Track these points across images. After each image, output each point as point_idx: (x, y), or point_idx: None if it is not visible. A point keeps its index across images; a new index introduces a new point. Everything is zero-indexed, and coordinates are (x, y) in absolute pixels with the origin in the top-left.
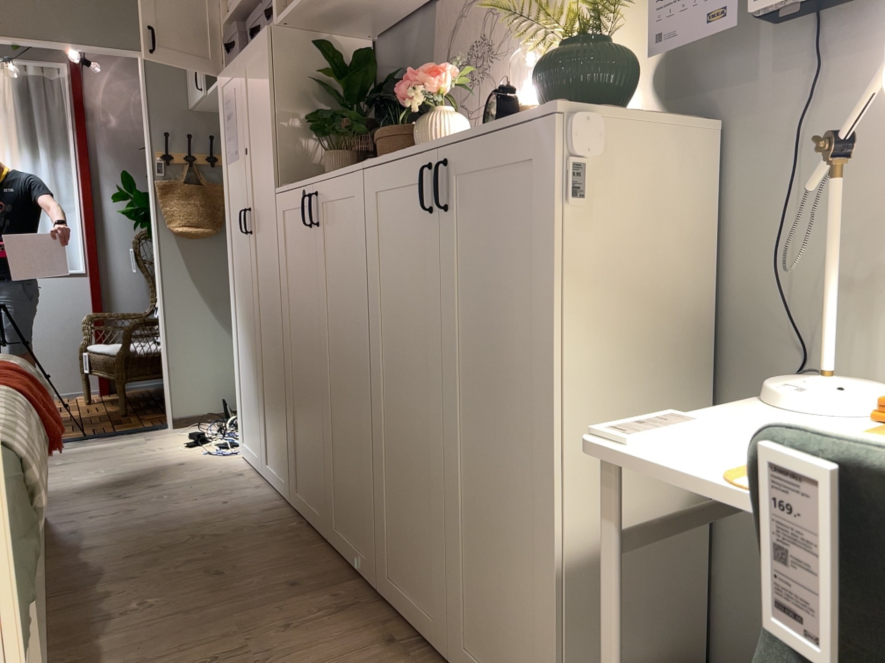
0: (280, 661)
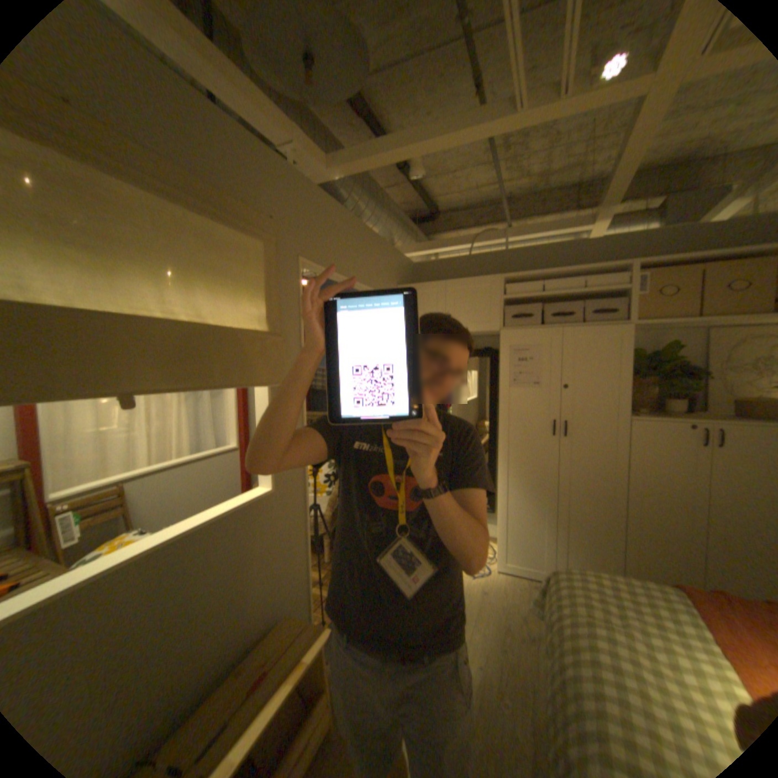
0: None
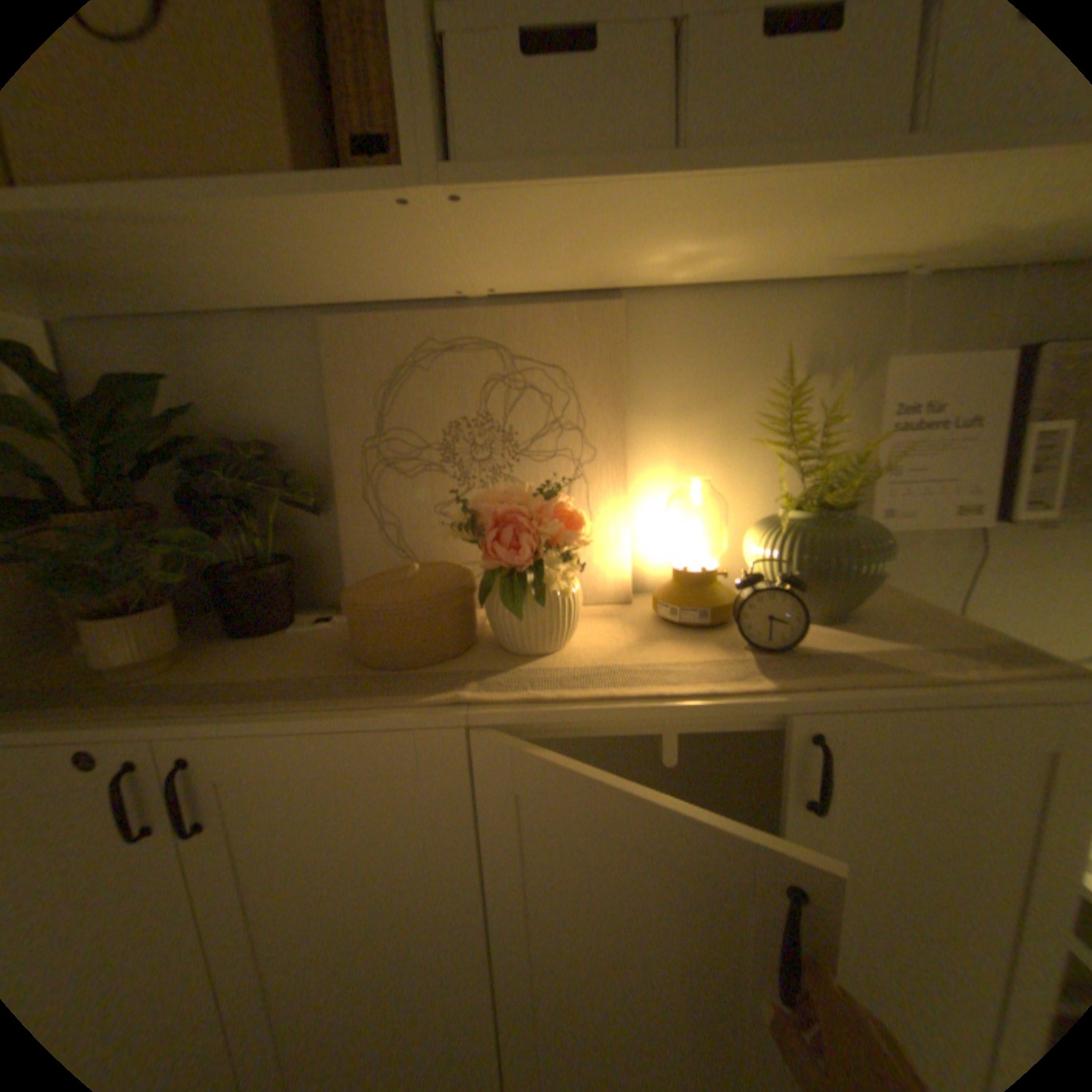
0: None
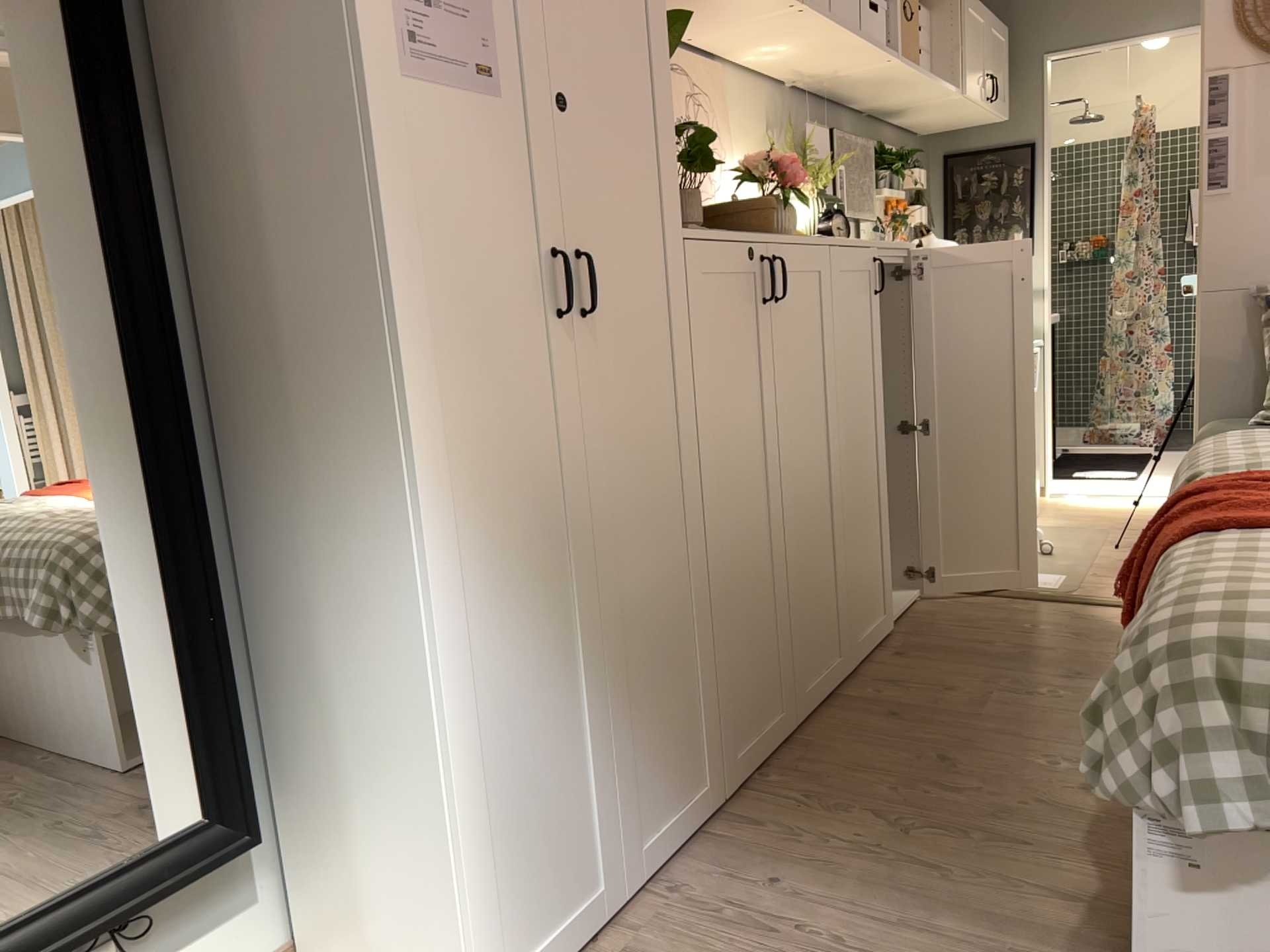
0: (979, 677)
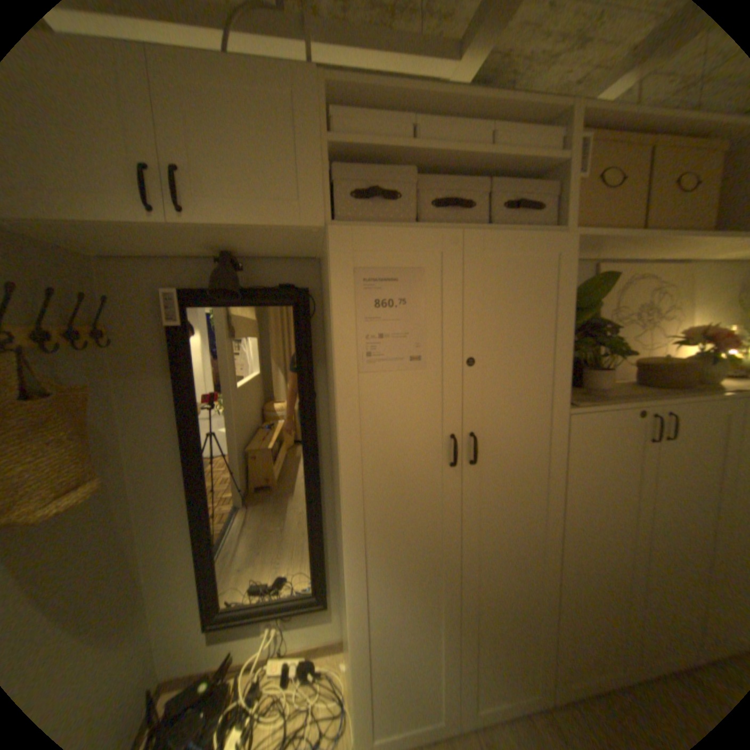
0: None
